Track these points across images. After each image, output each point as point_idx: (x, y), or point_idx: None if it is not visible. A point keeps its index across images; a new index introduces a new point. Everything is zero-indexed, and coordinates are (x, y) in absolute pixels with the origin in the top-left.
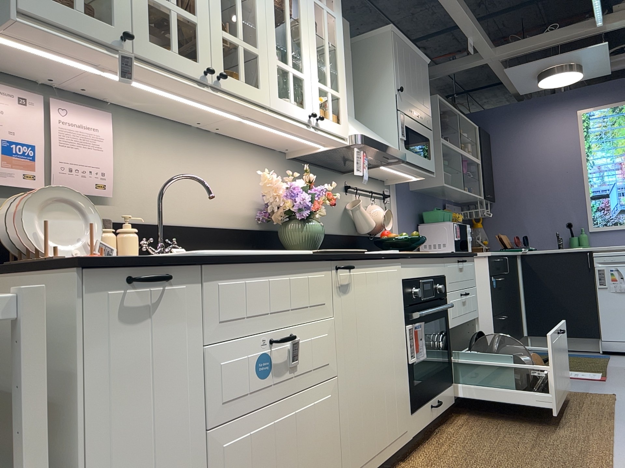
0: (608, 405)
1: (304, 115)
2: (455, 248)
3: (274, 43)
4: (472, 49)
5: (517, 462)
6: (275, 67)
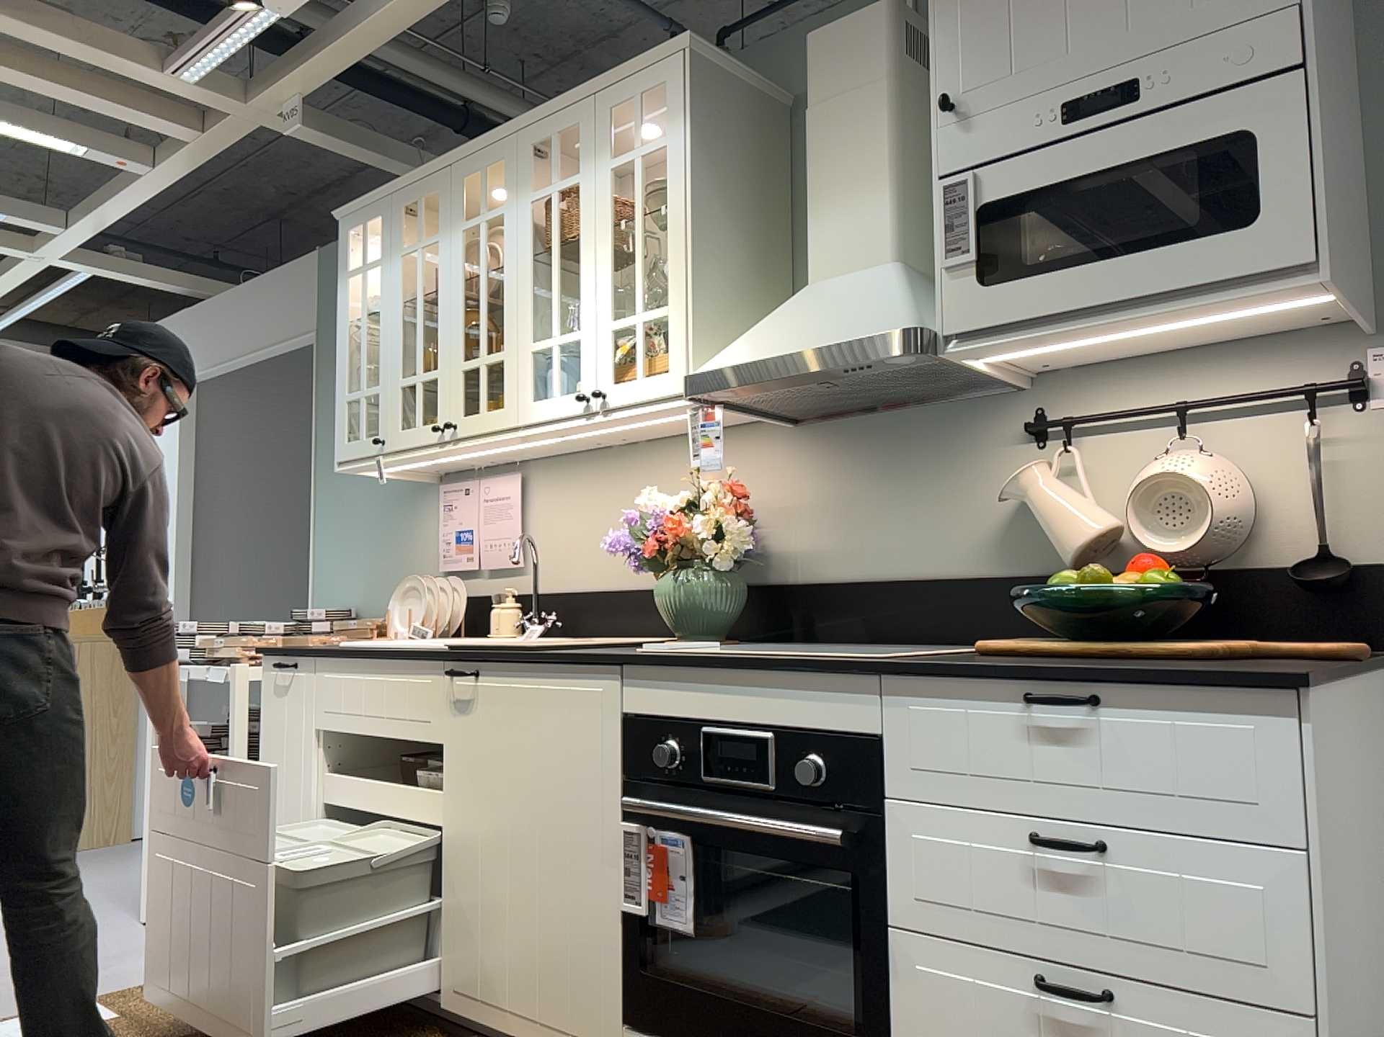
0: None
1: (574, 403)
2: None
3: (527, 319)
4: None
5: None
6: (527, 355)
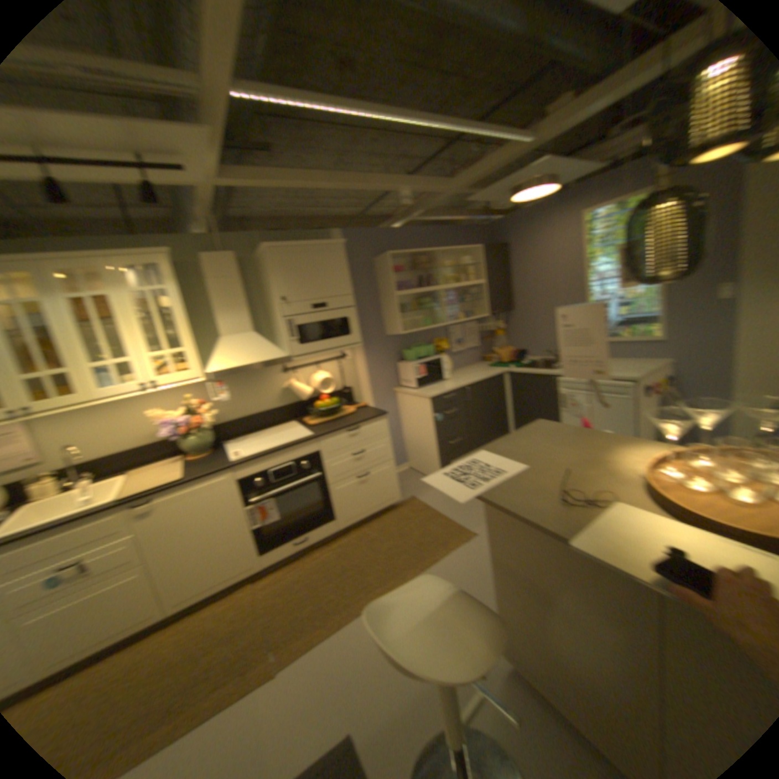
0: (445, 551)
1: (130, 387)
2: (416, 384)
3: (78, 353)
4: (407, 198)
5: (298, 604)
6: (85, 370)
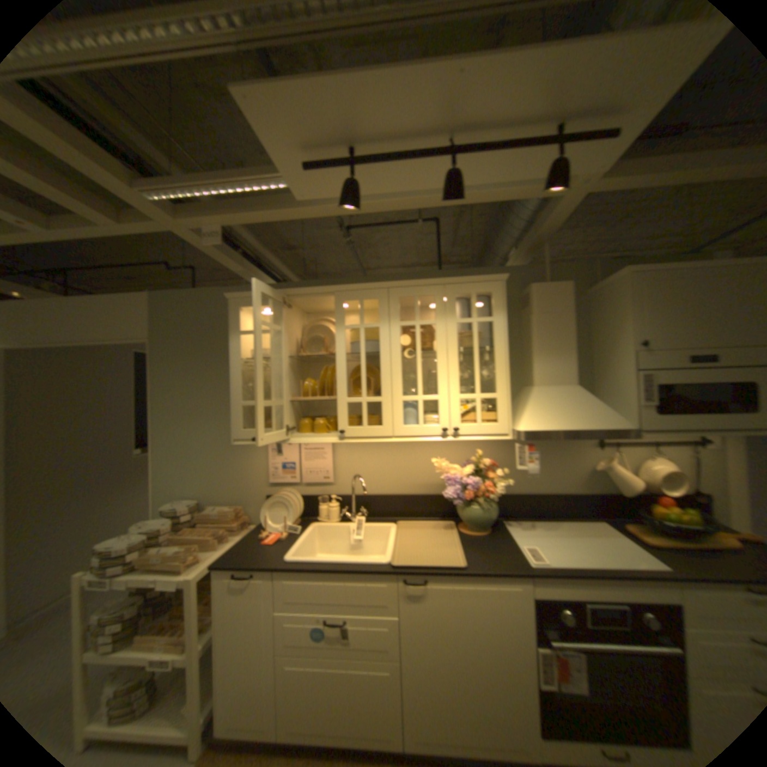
0: None
1: (437, 431)
2: None
3: (401, 385)
4: None
5: None
6: (402, 403)
